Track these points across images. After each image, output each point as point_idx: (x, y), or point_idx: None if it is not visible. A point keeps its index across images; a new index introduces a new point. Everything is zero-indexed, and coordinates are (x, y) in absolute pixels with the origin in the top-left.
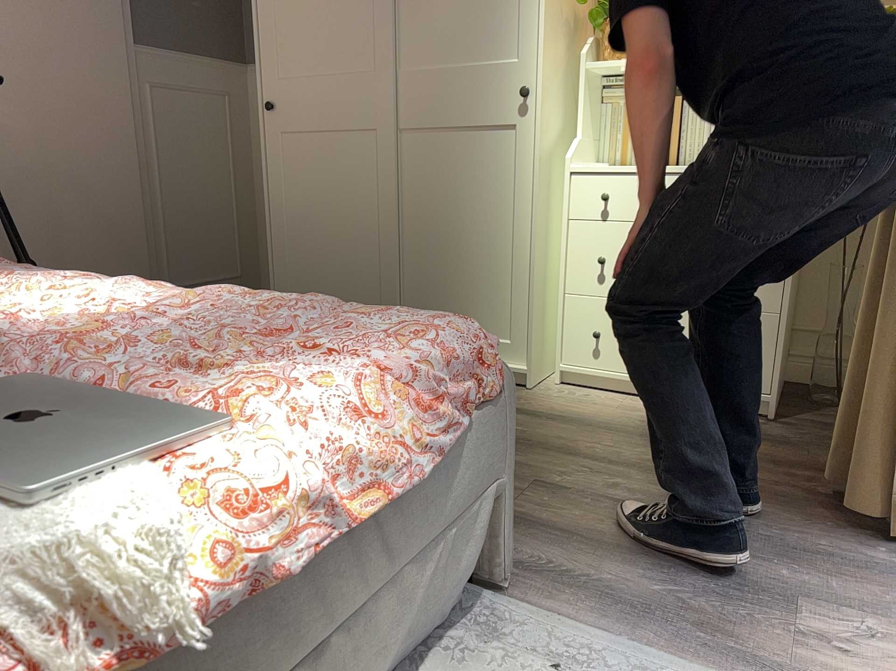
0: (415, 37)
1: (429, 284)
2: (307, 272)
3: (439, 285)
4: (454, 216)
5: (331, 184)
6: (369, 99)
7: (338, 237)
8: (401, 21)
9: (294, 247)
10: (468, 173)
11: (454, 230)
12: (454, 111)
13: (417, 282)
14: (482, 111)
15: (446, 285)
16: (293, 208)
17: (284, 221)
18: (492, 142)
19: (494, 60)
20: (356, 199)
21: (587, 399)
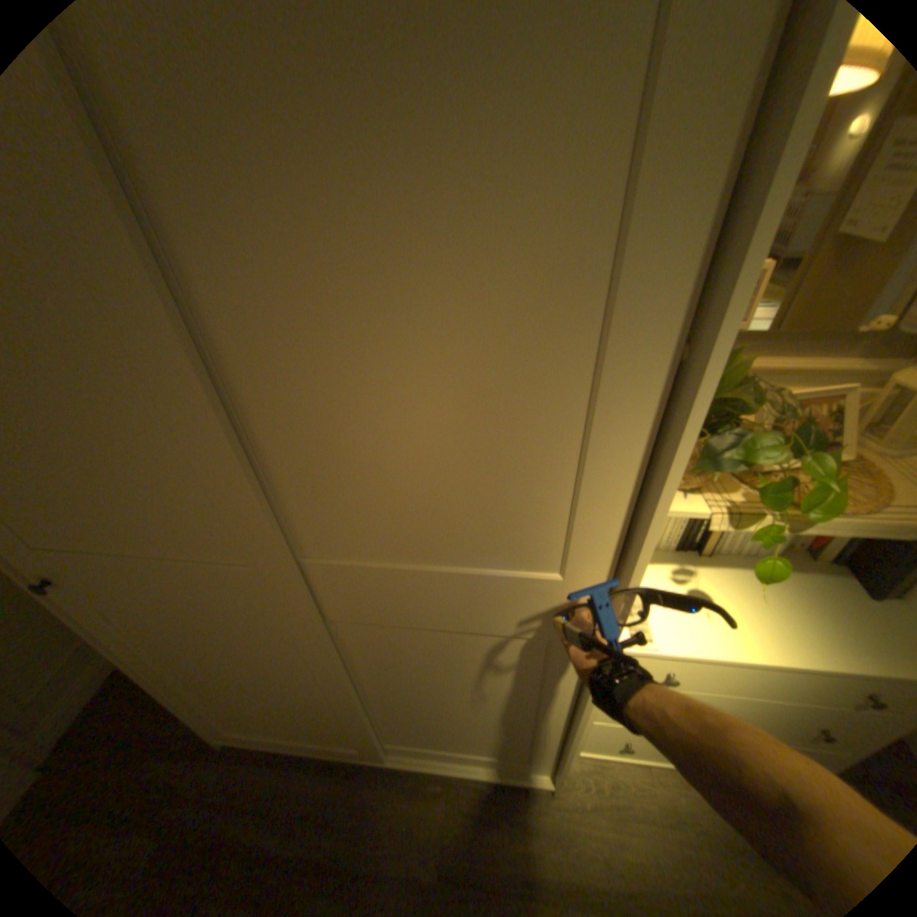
0: (314, 515)
1: (408, 728)
2: (221, 714)
3: (423, 730)
4: (437, 694)
5: (217, 661)
6: (244, 597)
7: (255, 699)
8: (270, 493)
9: (187, 697)
10: (456, 667)
11: (439, 703)
12: (425, 616)
13: (390, 726)
14: (479, 622)
15: (432, 732)
16: (162, 672)
17: (156, 681)
18: (500, 648)
19: (504, 568)
20: (270, 677)
21: (616, 806)
